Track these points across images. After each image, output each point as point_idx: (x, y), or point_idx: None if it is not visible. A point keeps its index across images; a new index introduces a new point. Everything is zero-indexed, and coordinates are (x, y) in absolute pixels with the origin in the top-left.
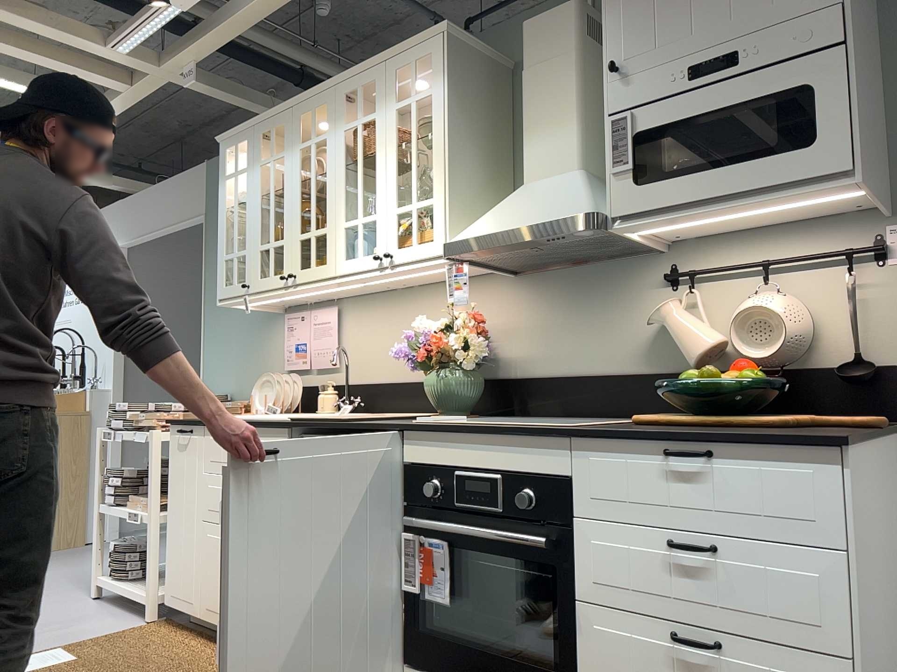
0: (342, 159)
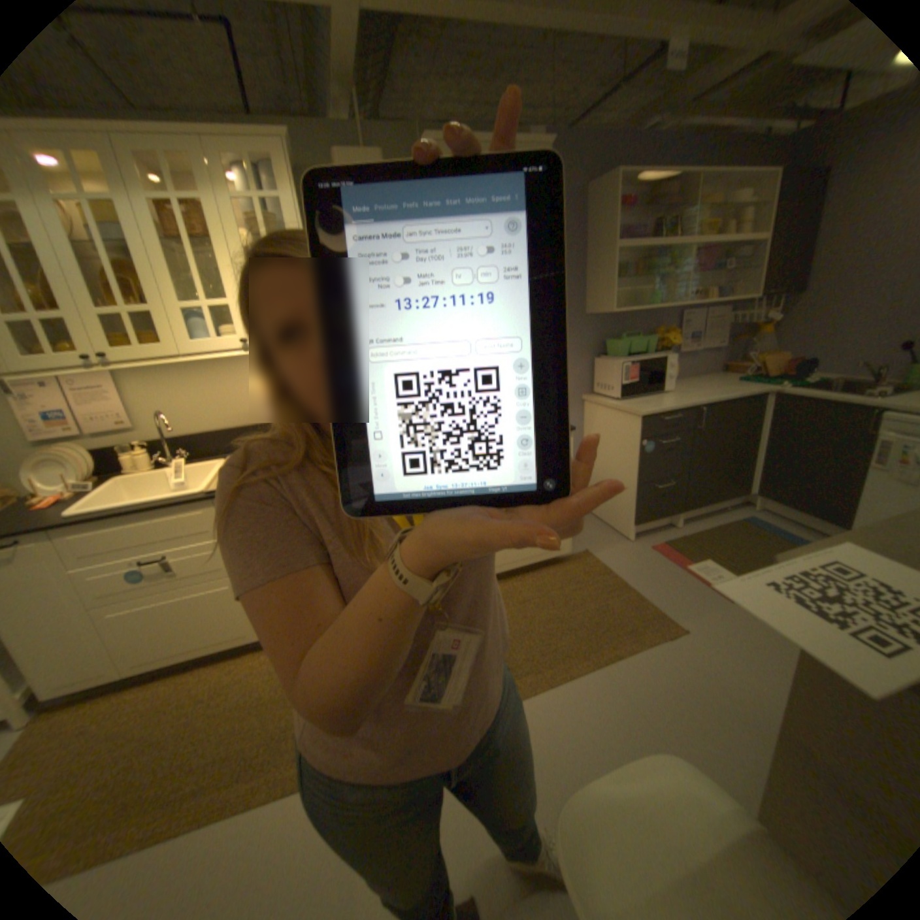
0: (154, 232)
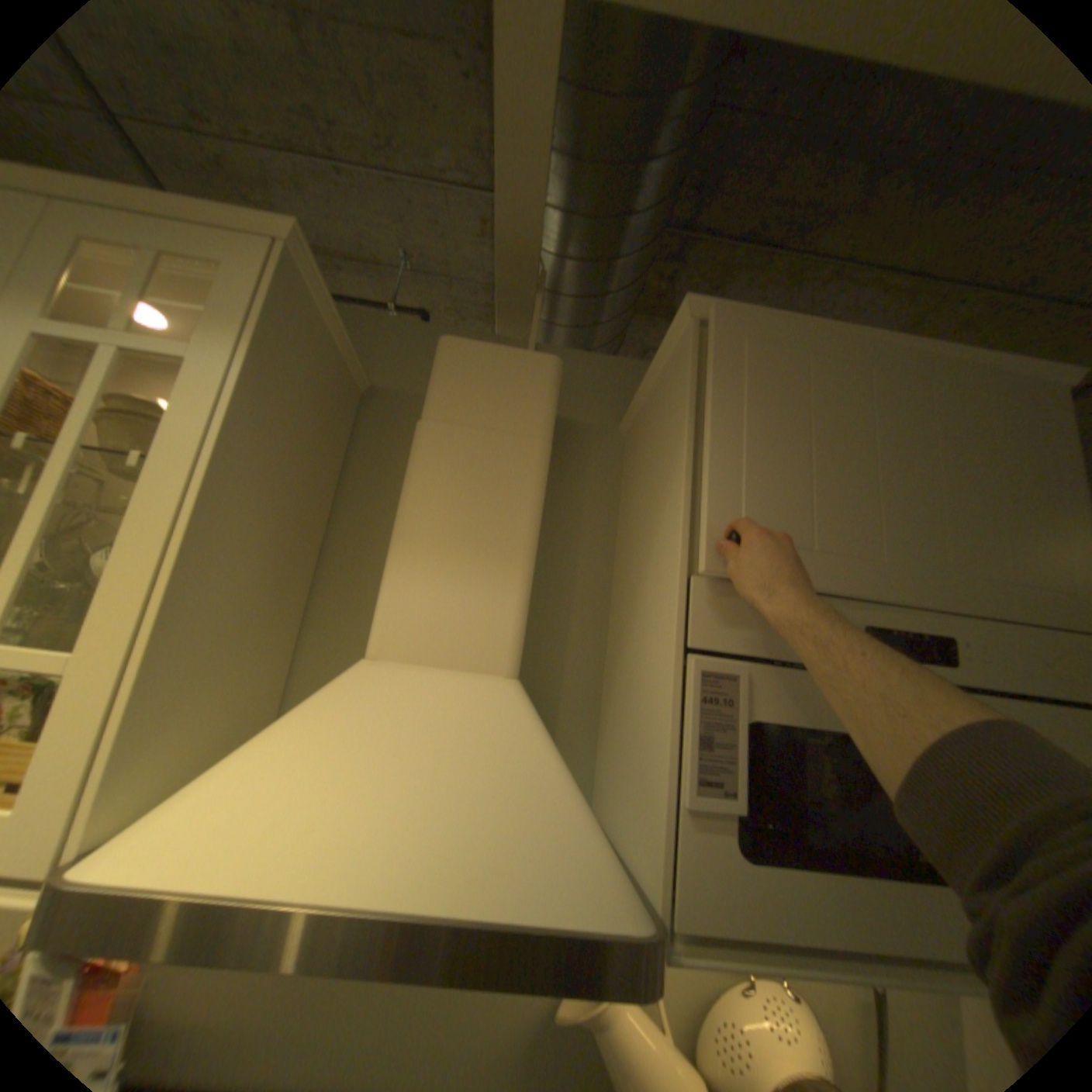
0: None
